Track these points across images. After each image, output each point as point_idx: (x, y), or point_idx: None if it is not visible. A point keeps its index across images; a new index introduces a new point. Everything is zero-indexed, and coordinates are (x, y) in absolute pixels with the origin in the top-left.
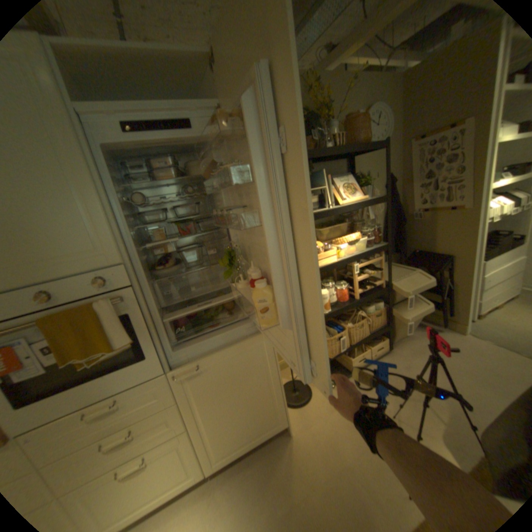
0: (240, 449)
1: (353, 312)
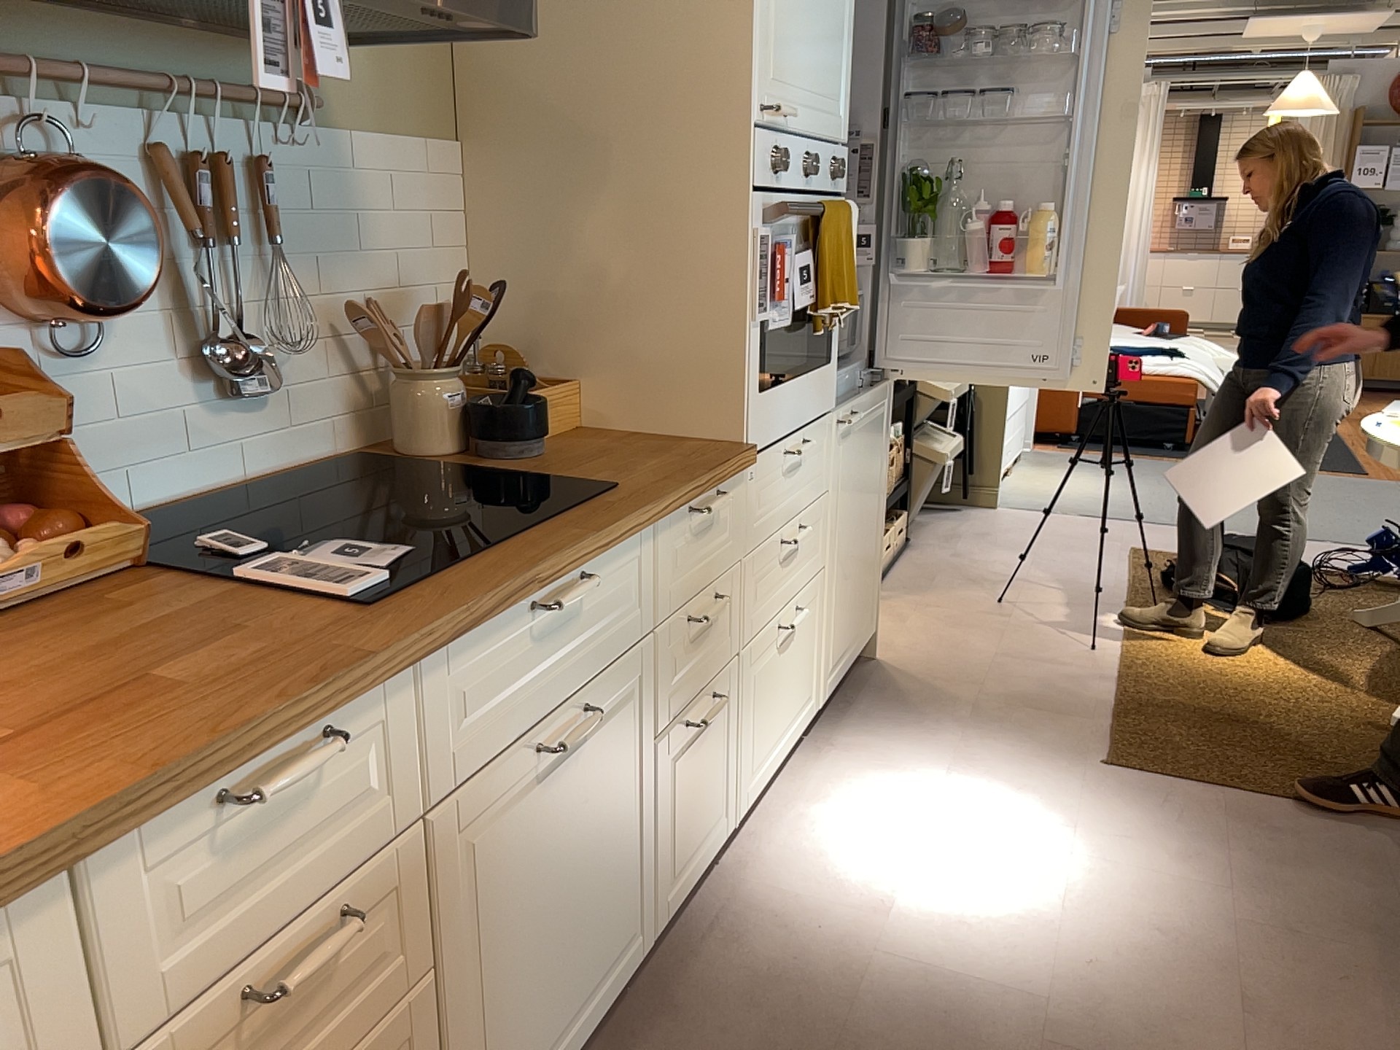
0: (846, 655)
1: None
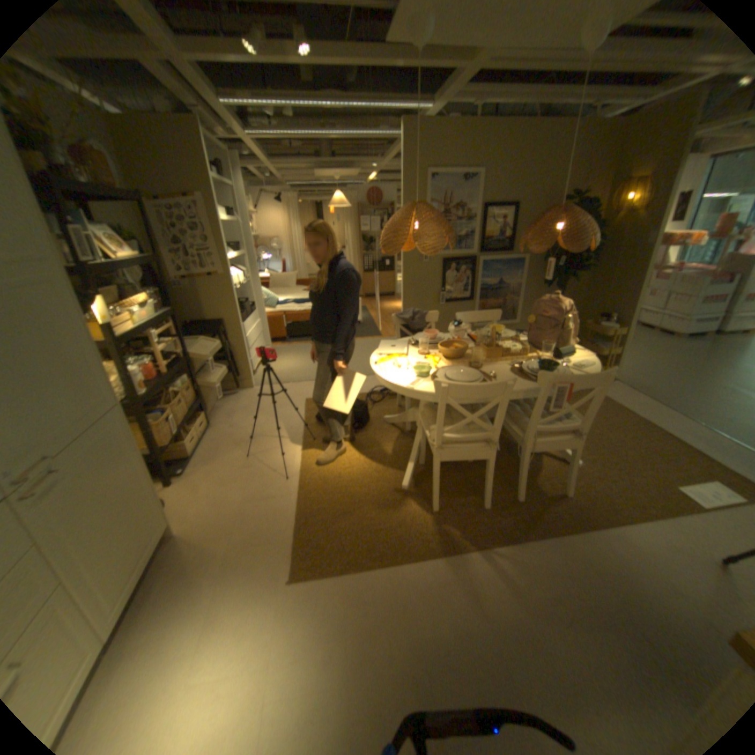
0: (132, 577)
1: (160, 394)
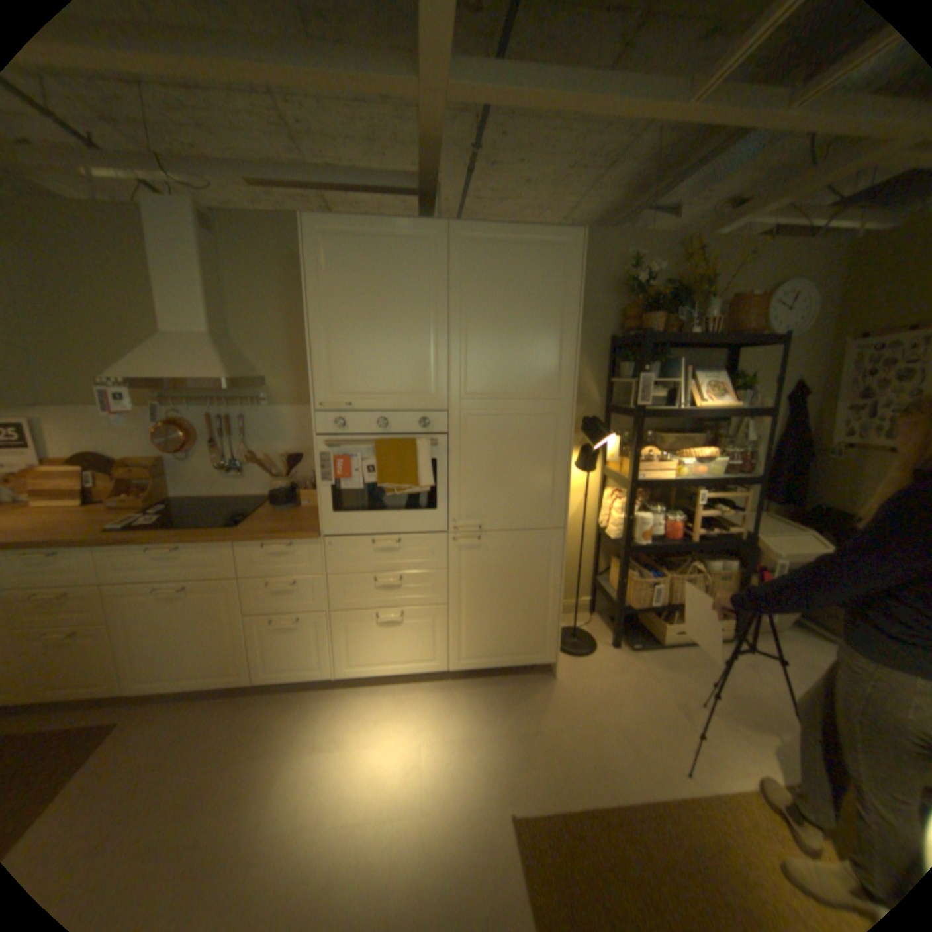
0: (494, 660)
1: (686, 563)
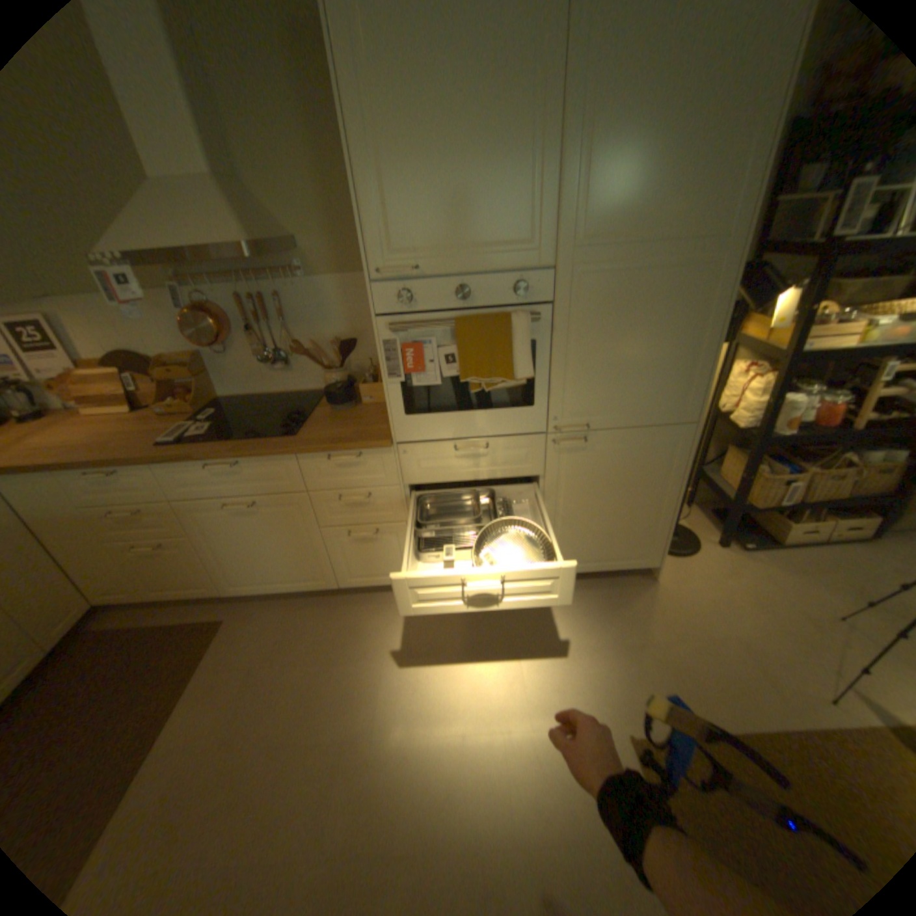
0: (590, 565)
1: (831, 452)
